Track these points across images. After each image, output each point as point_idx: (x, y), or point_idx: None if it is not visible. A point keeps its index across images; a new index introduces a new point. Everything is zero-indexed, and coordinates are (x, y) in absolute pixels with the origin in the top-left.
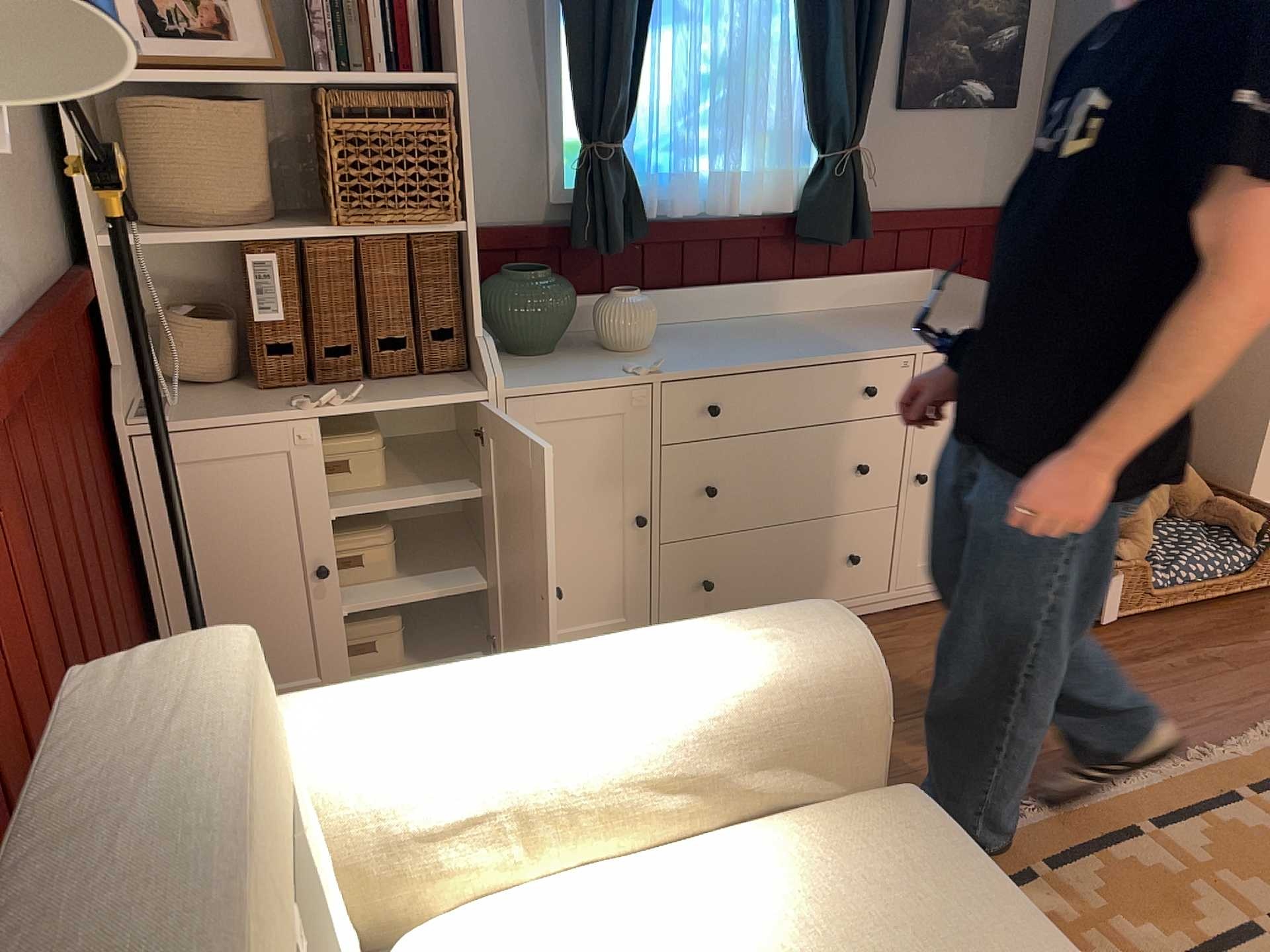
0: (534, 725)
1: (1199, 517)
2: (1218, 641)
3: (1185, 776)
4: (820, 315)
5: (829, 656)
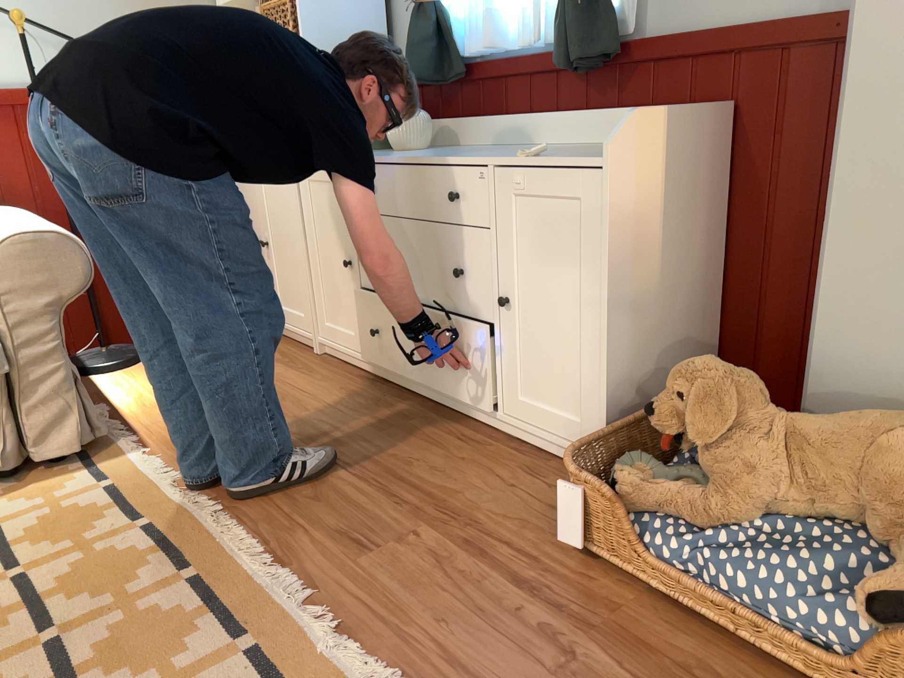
0: None
1: (895, 549)
2: (634, 661)
3: (271, 601)
4: (575, 146)
5: (2, 237)
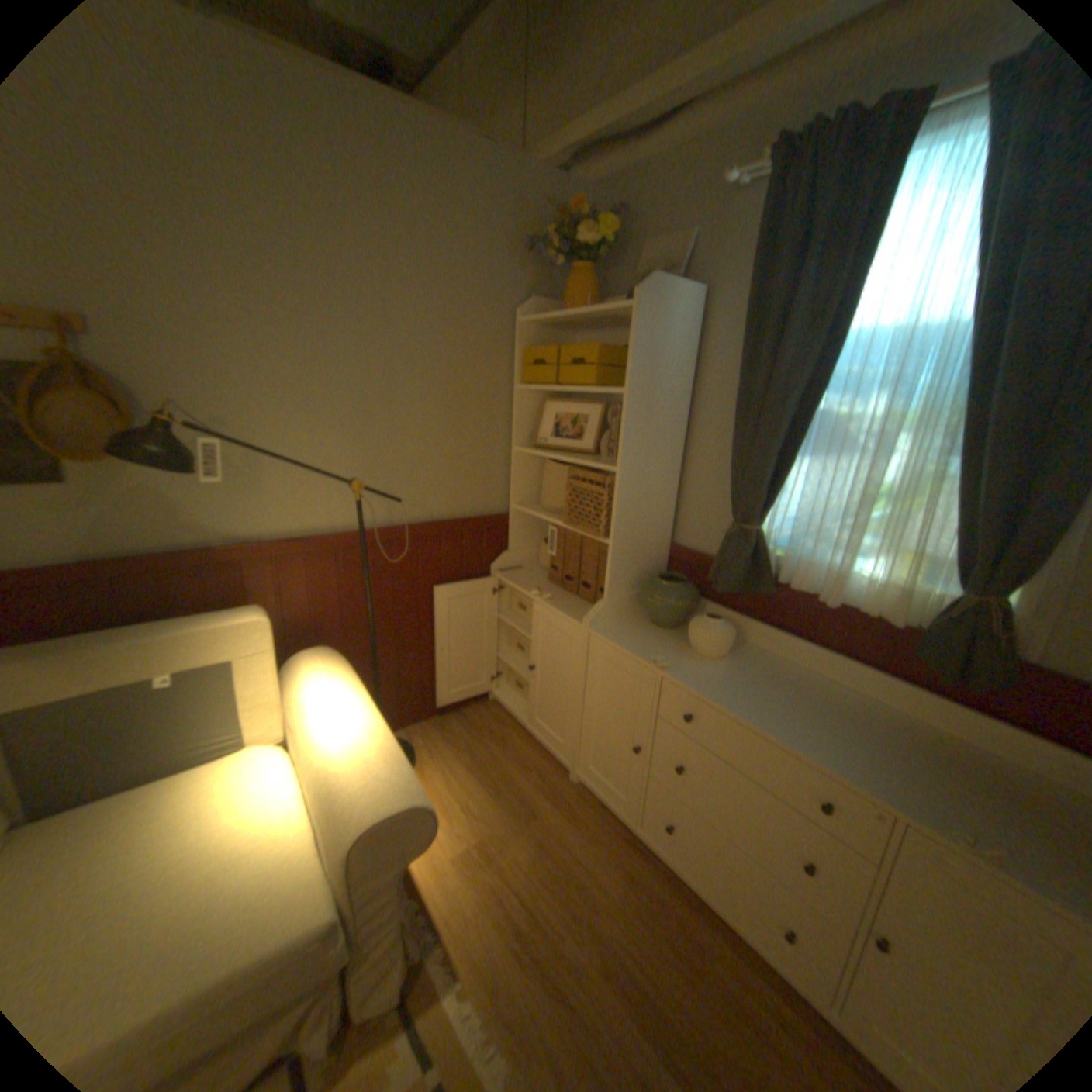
0: (314, 722)
1: None
2: None
3: None
4: (929, 735)
5: (356, 814)
